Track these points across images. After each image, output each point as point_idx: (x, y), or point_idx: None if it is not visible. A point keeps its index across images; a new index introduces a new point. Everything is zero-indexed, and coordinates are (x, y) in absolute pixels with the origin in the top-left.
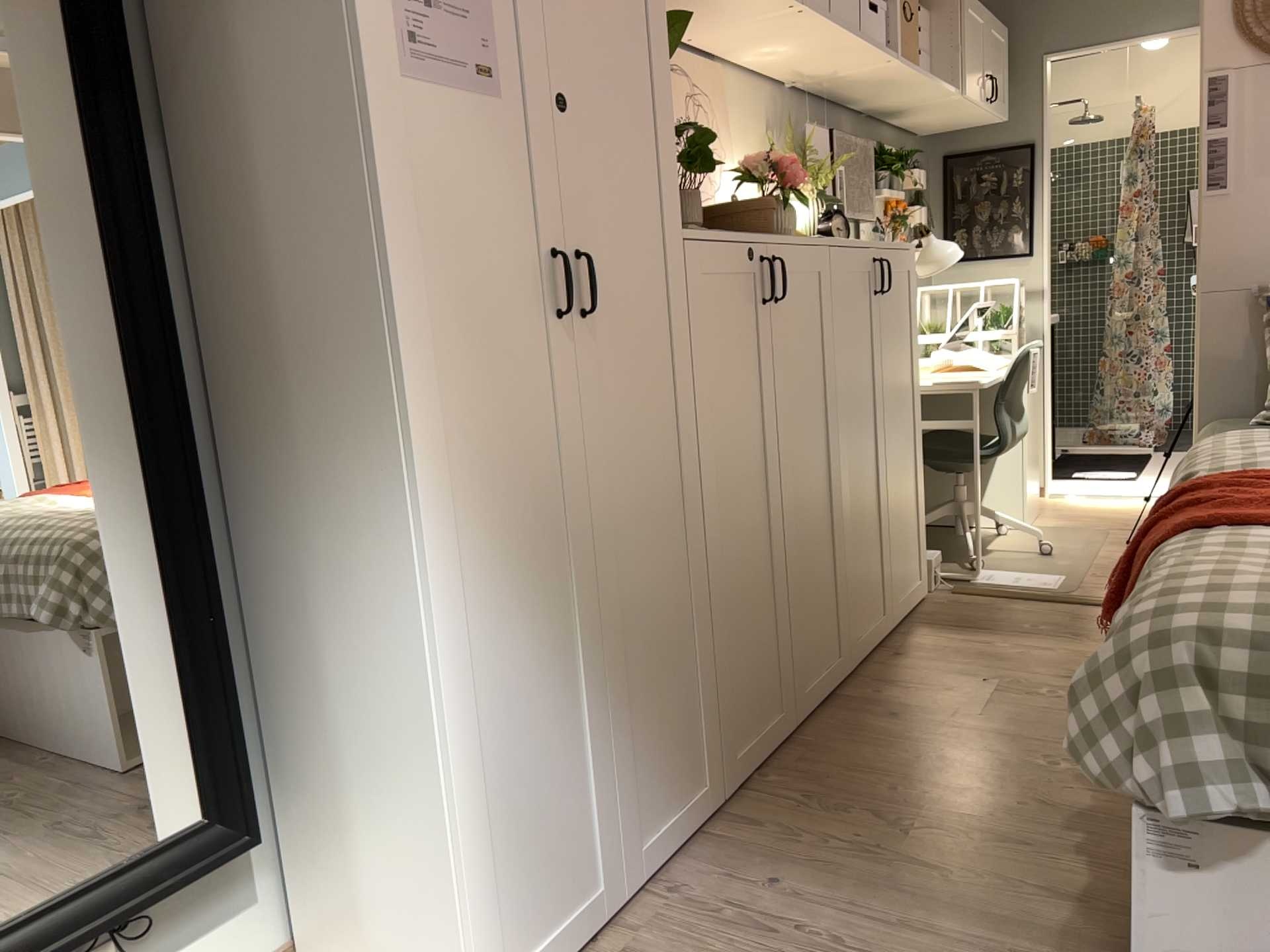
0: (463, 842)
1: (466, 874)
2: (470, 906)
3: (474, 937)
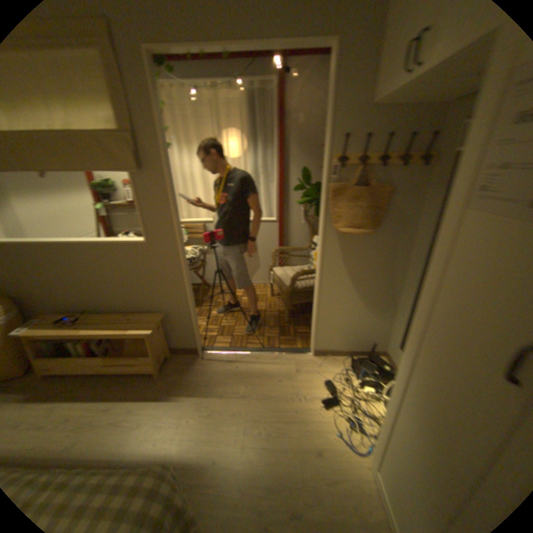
0: (383, 432)
1: (382, 438)
2: (380, 445)
3: (378, 451)
